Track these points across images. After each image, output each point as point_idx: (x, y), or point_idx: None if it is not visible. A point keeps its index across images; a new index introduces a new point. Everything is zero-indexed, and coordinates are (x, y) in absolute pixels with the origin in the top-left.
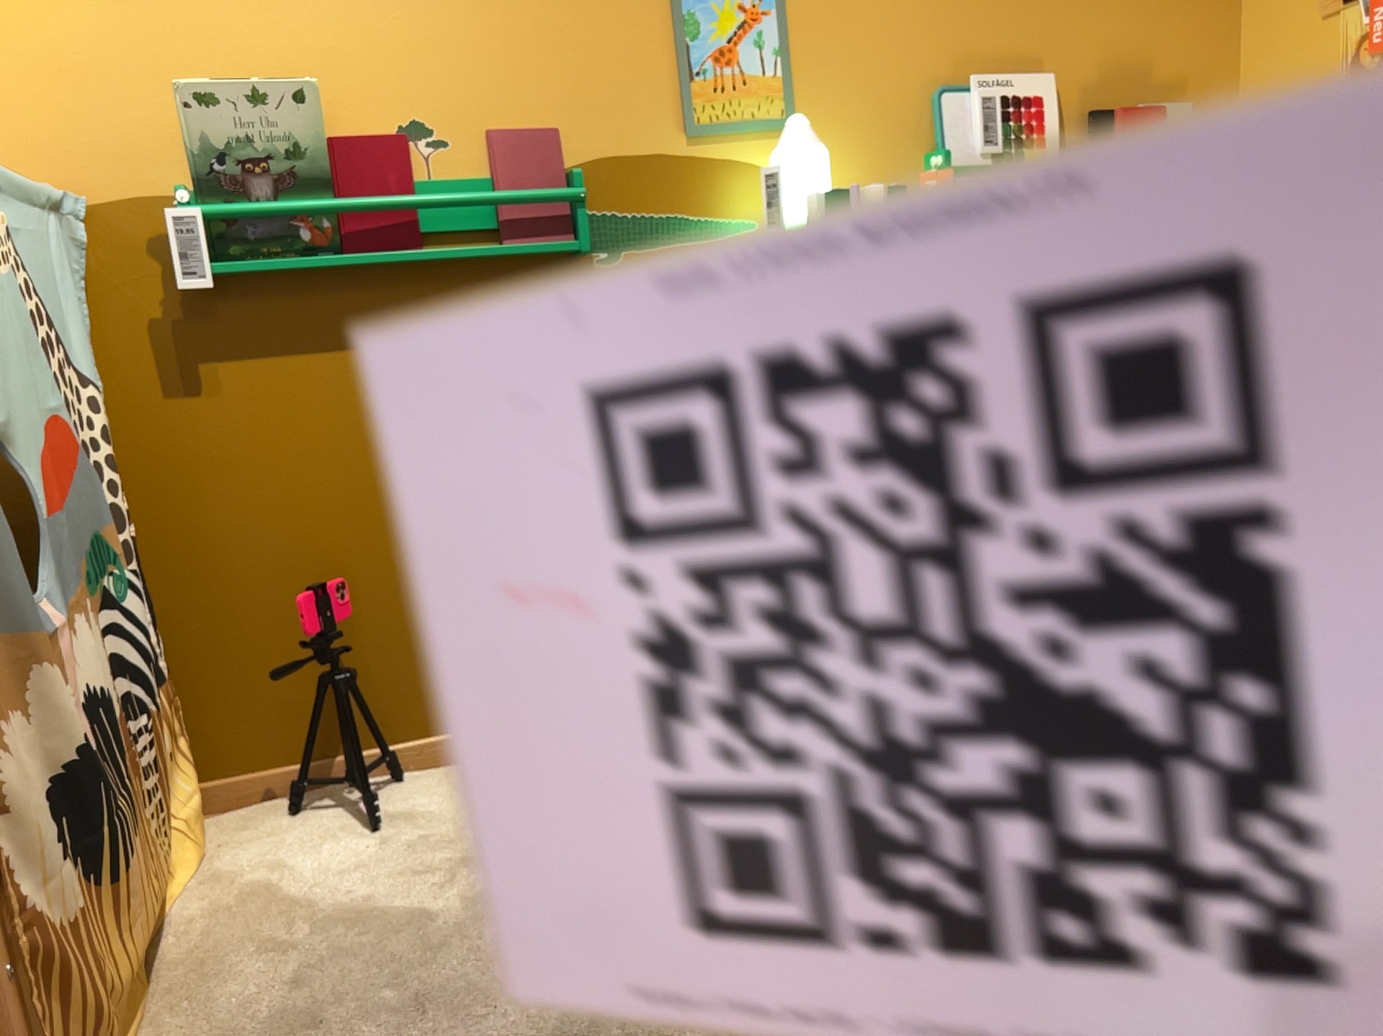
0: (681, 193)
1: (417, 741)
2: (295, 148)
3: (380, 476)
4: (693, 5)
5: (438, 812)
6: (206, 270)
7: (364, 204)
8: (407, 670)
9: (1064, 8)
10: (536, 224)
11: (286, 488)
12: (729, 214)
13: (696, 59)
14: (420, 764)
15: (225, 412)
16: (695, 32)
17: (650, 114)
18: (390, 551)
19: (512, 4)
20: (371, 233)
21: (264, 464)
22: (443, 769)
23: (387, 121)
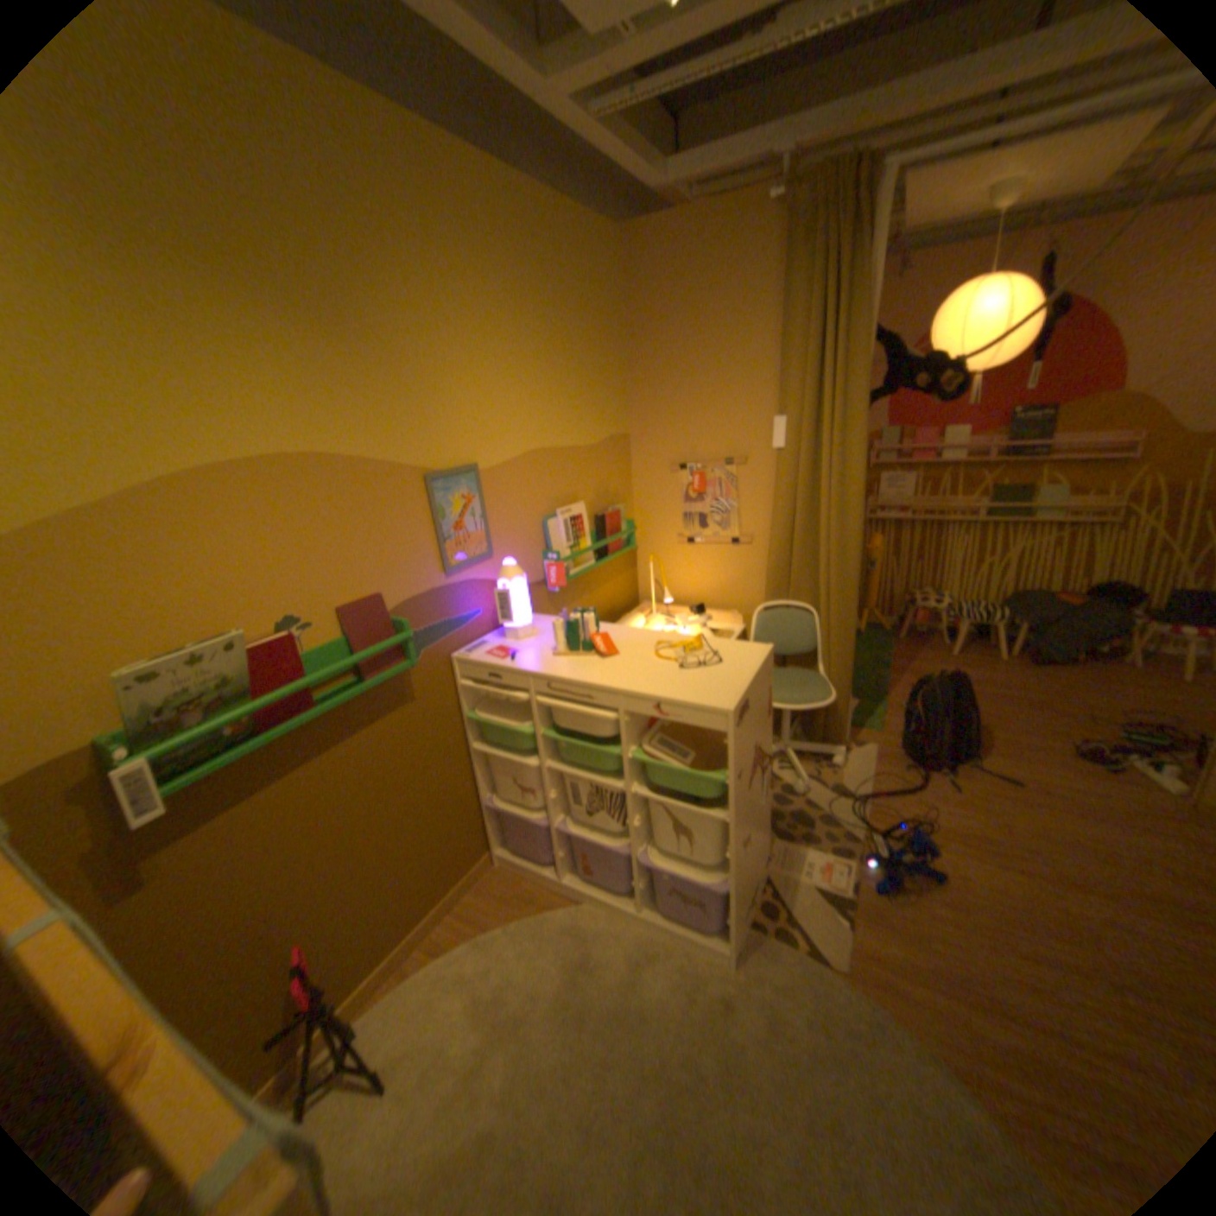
0: (446, 608)
1: (348, 1002)
2: (223, 683)
3: (298, 861)
4: (440, 501)
5: (410, 1049)
6: (157, 805)
7: (279, 698)
8: (335, 966)
9: (582, 470)
10: (382, 661)
11: (230, 912)
12: (469, 612)
13: (445, 532)
14: (353, 1014)
15: (170, 890)
16: (443, 517)
17: (426, 569)
18: (313, 903)
19: (340, 523)
20: (277, 711)
21: (210, 906)
22: (375, 1008)
23: (266, 624)
